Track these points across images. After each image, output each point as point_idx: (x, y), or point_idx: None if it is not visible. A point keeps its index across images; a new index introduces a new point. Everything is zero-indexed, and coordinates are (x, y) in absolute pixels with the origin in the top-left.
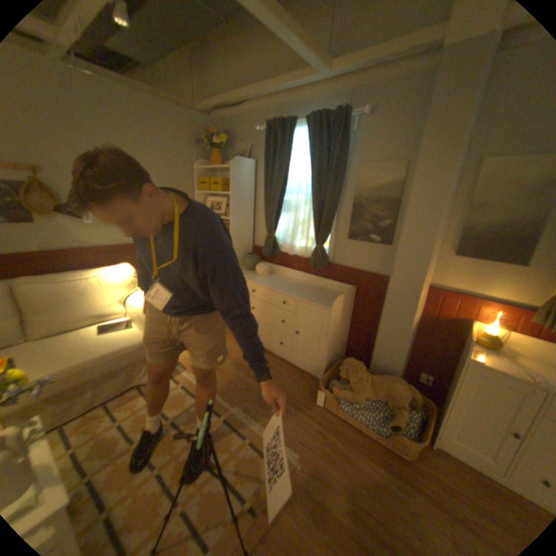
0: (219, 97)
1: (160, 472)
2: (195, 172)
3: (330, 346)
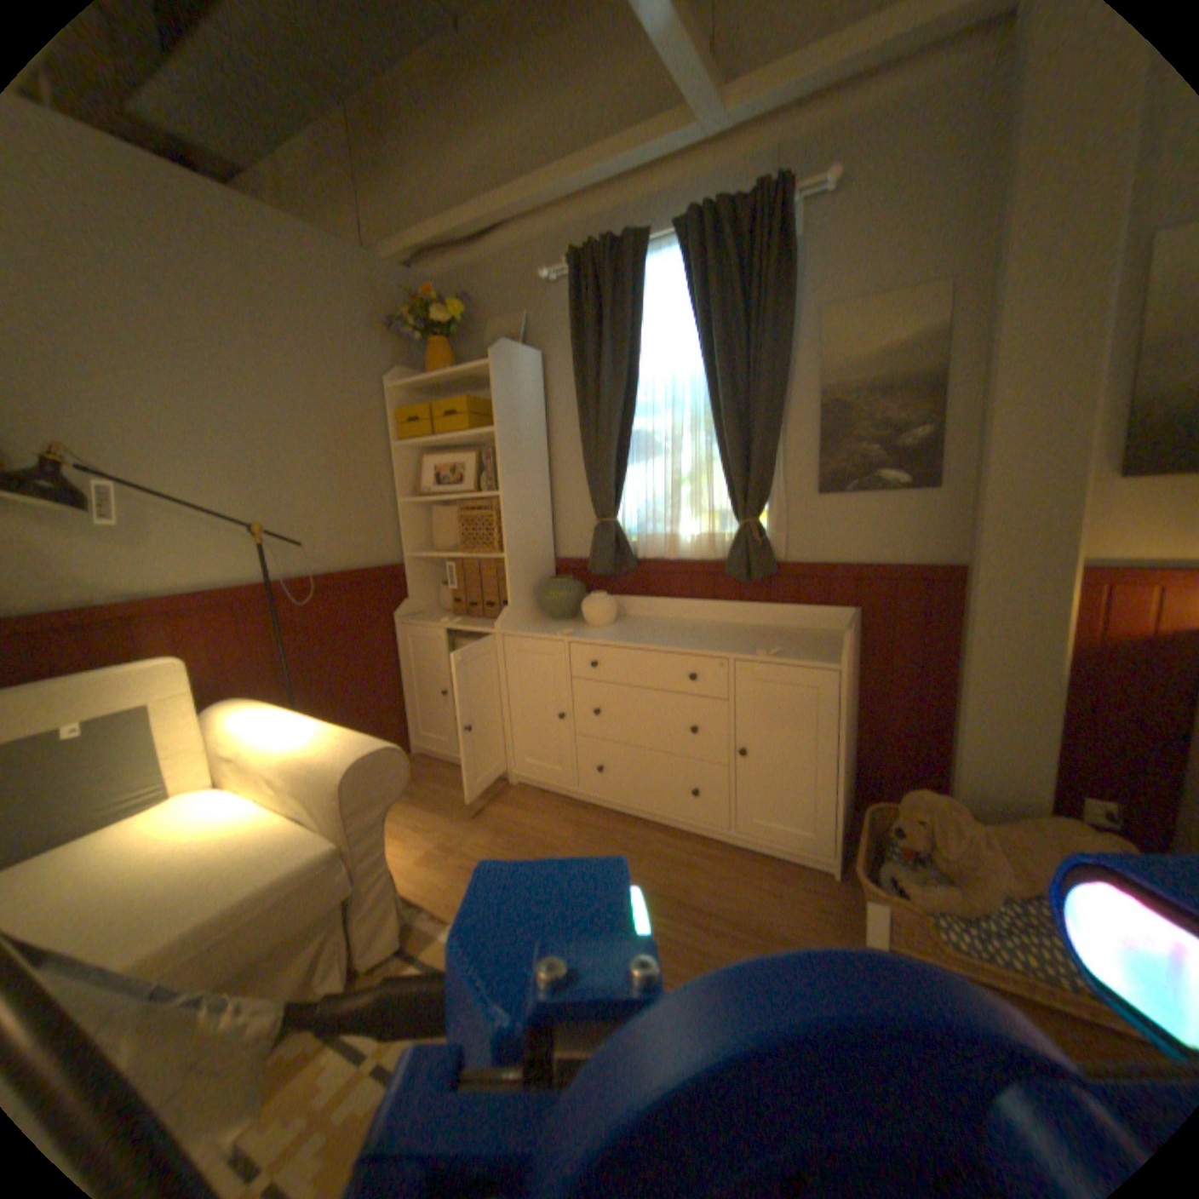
0: (433, 222)
1: None
2: (390, 395)
3: (846, 769)
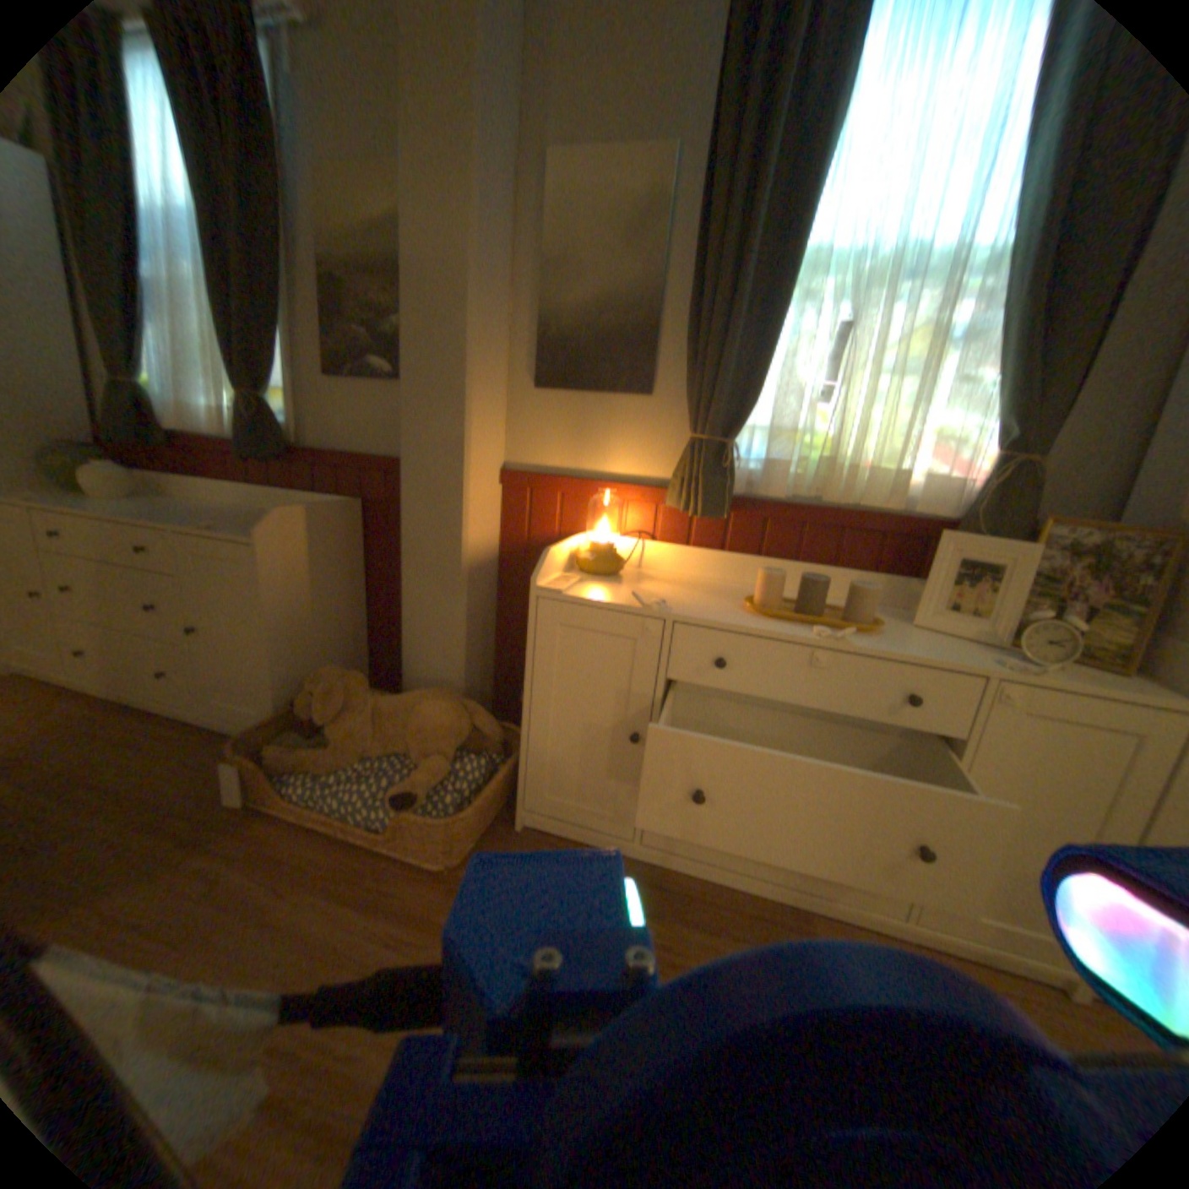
0: None
1: None
2: None
3: (282, 649)
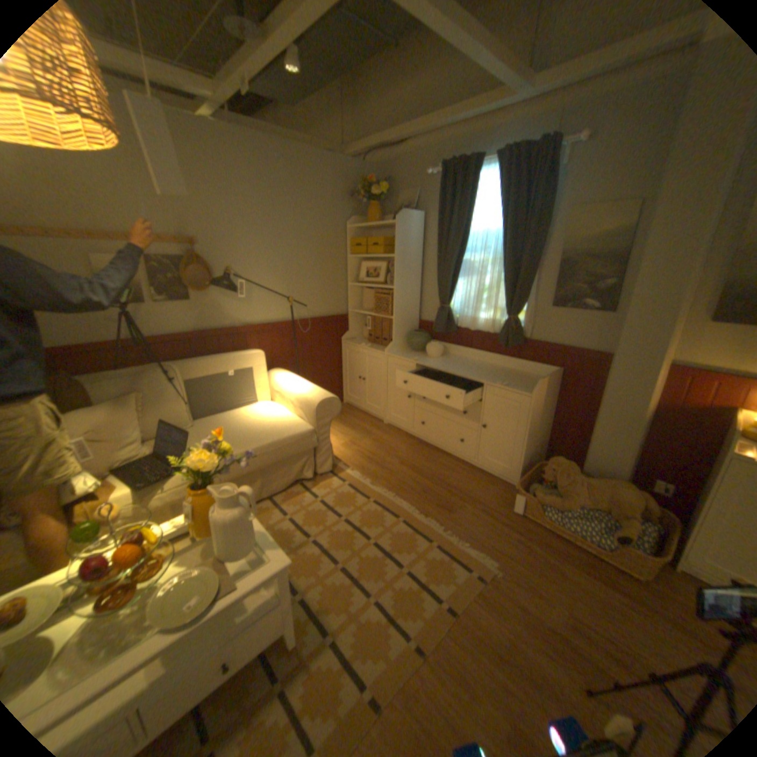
0: (378, 137)
1: (343, 565)
2: (349, 232)
3: (529, 443)
